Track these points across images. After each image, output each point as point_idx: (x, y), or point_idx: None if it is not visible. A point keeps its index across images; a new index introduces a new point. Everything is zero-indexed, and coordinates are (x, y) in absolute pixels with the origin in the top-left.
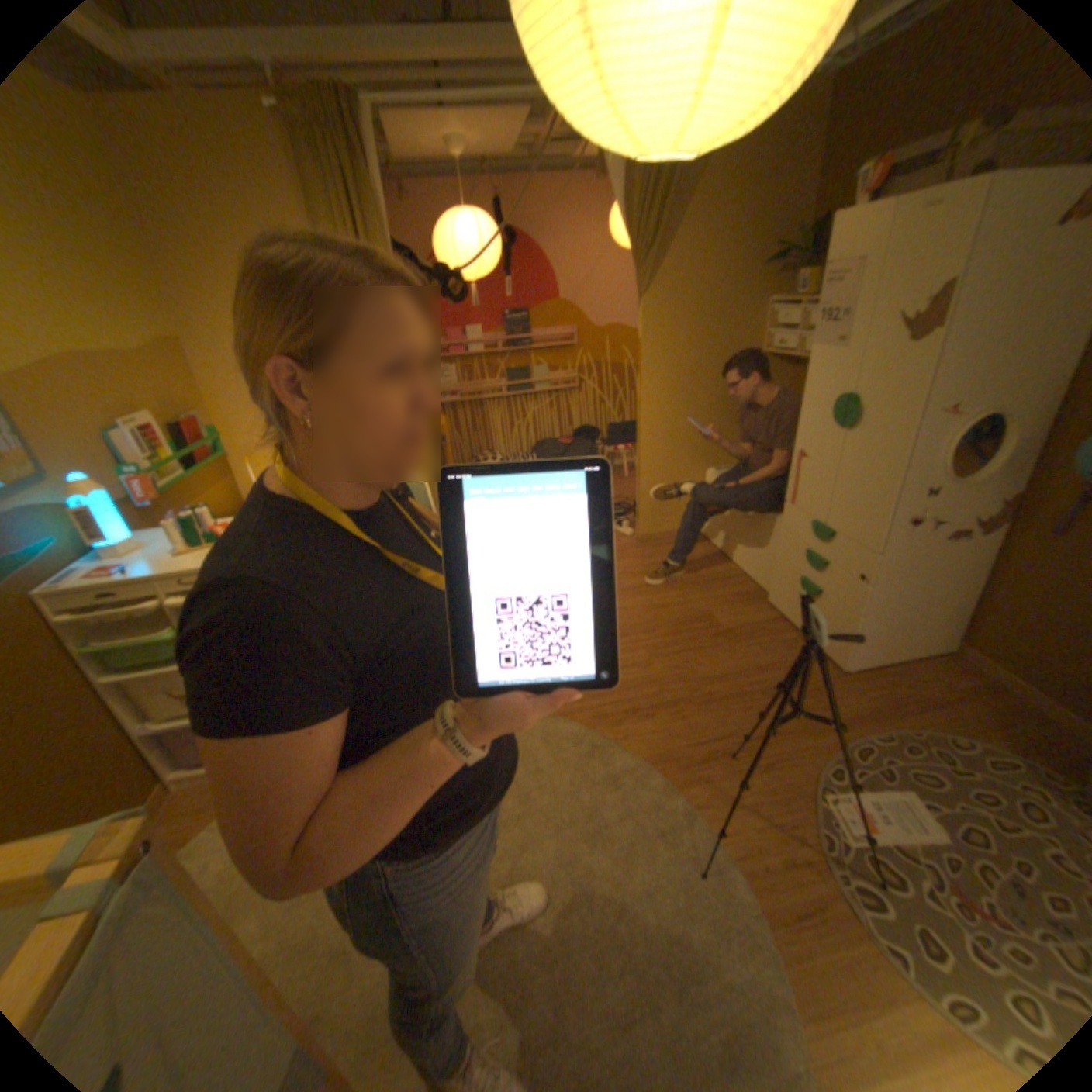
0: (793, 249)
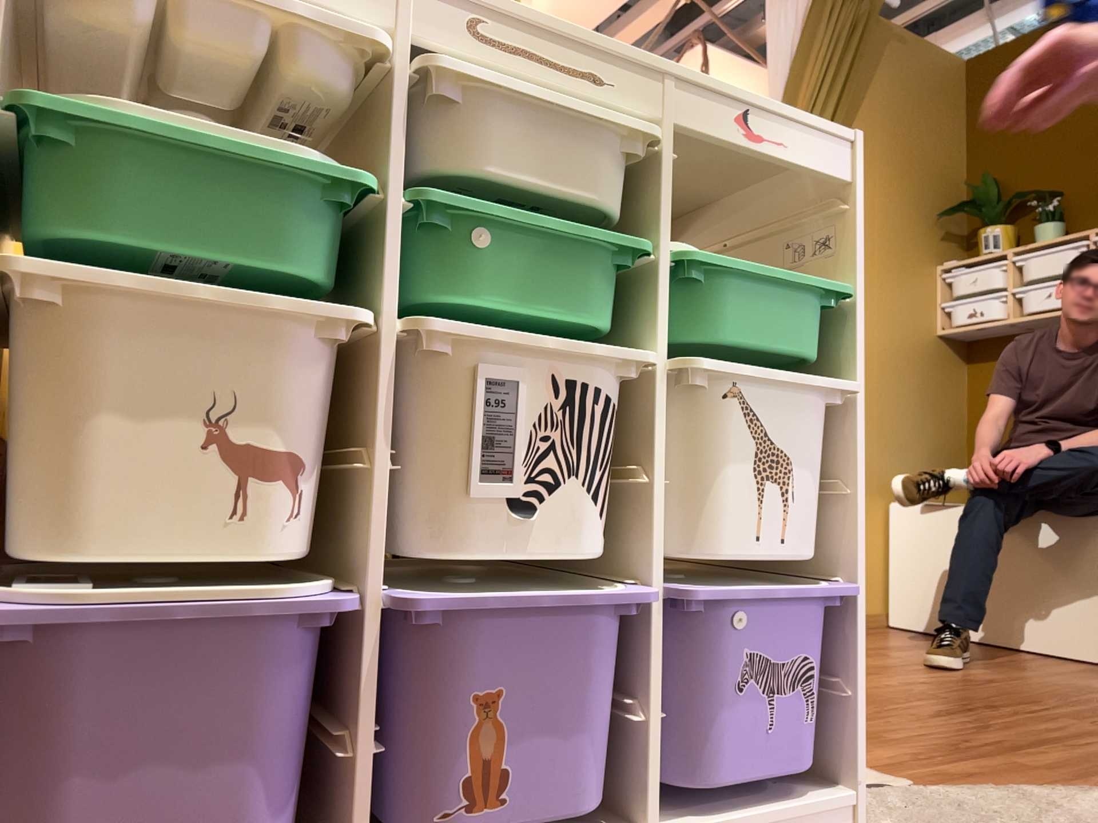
0: (961, 208)
